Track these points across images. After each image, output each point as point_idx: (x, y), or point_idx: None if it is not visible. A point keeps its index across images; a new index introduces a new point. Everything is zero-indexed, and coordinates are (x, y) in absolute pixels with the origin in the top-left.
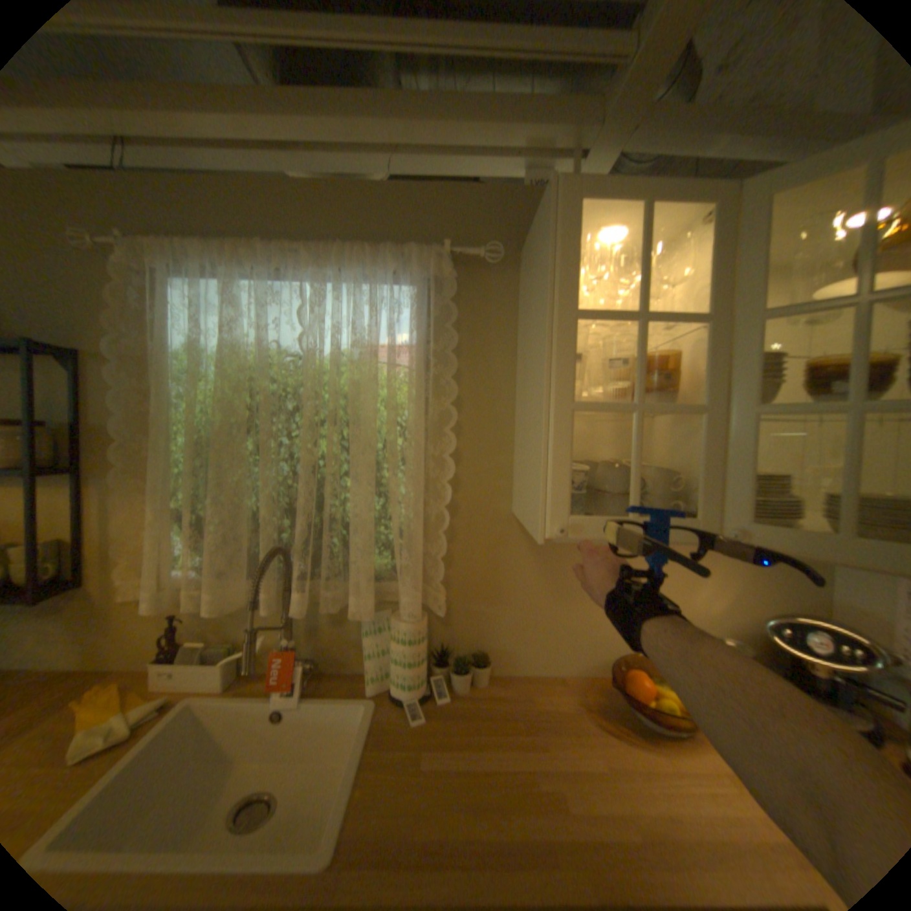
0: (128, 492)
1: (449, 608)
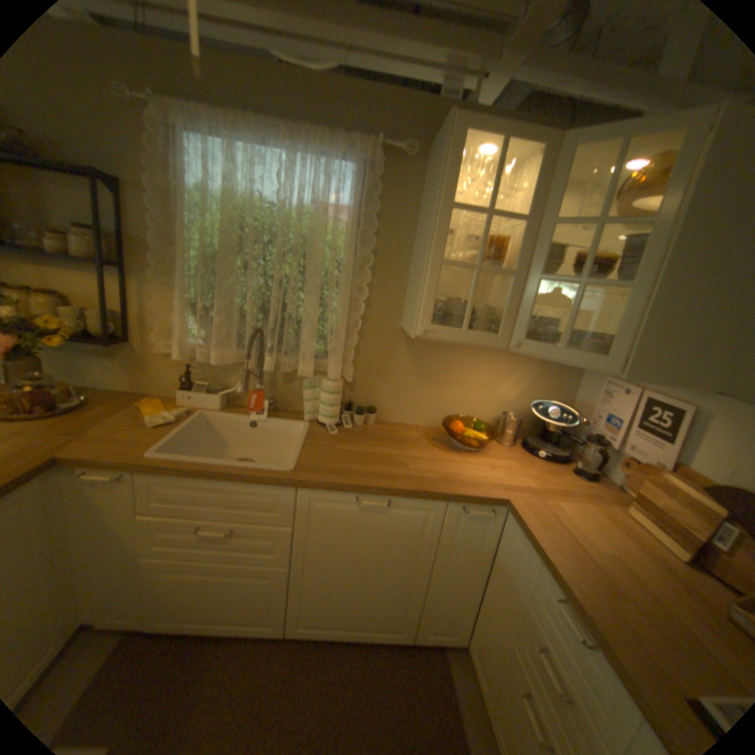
0: (157, 284)
1: (356, 378)
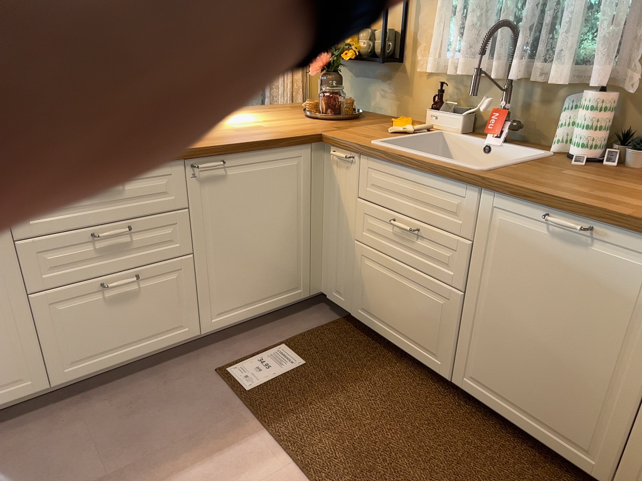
0: None
1: (637, 89)
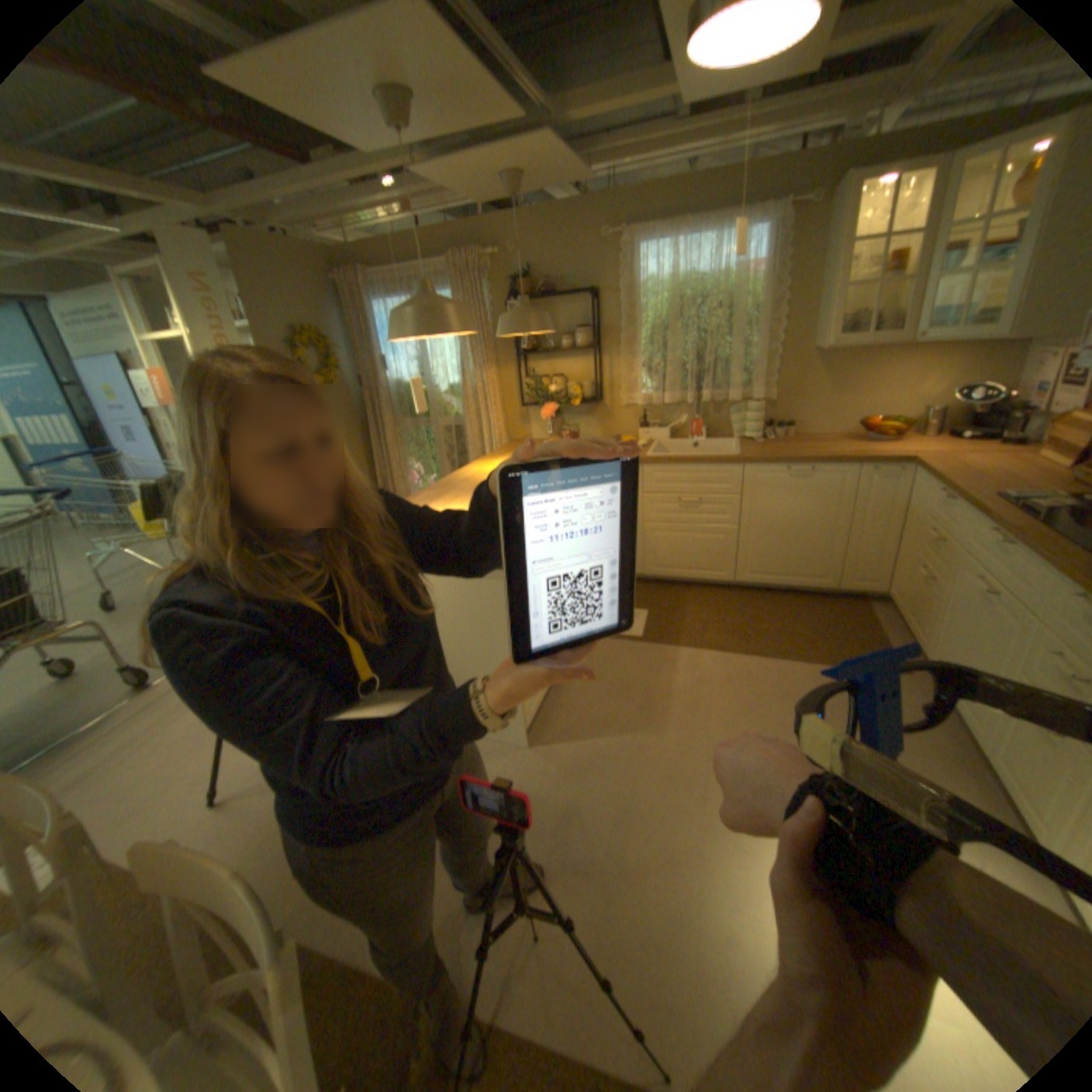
0: (623, 356)
1: (775, 397)
